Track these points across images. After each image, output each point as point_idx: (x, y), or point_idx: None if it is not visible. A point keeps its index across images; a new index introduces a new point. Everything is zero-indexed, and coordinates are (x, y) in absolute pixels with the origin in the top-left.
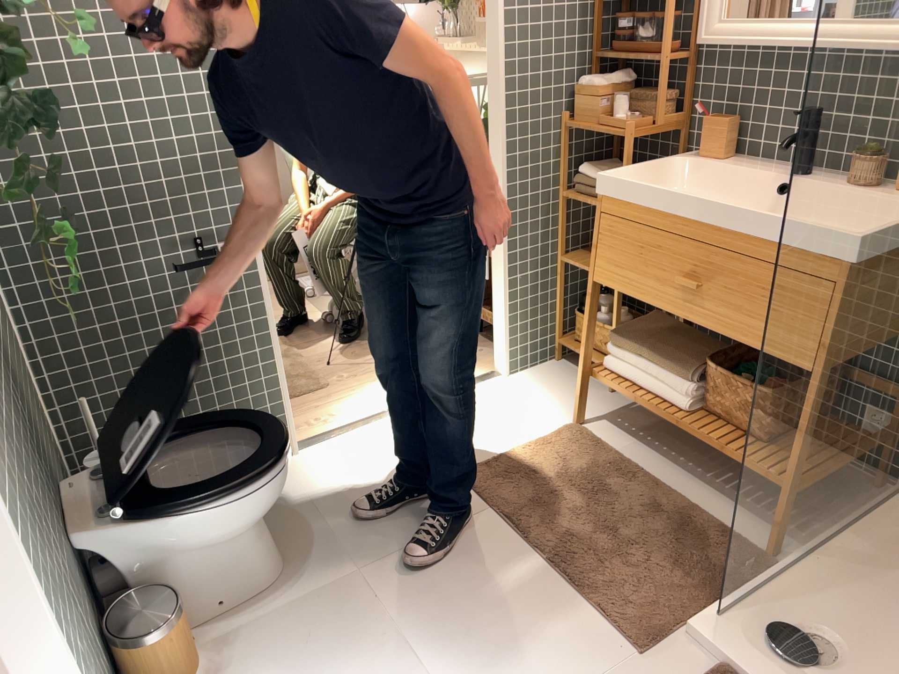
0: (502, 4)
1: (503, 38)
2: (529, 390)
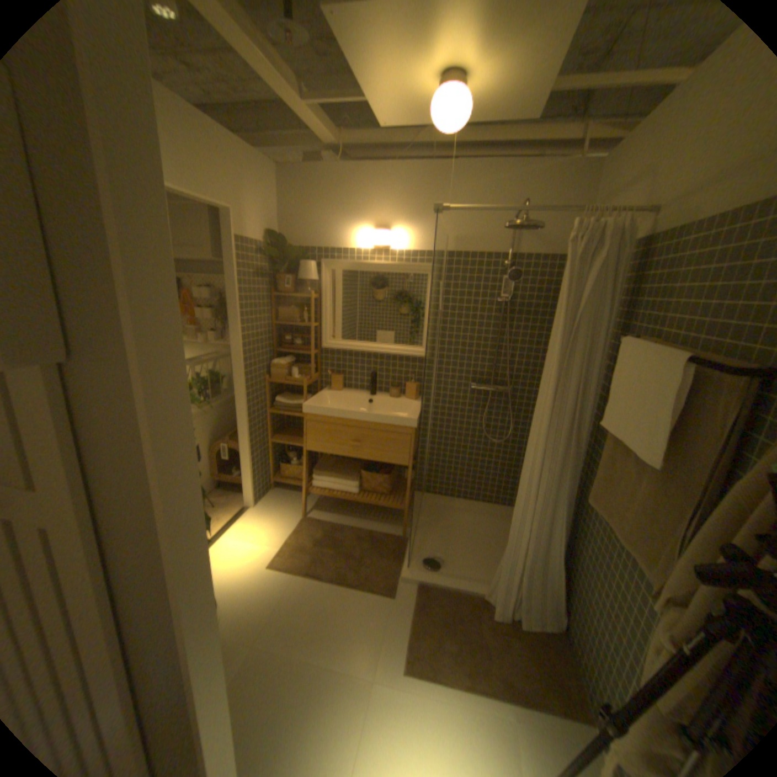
0: (240, 332)
1: (241, 347)
2: (269, 510)
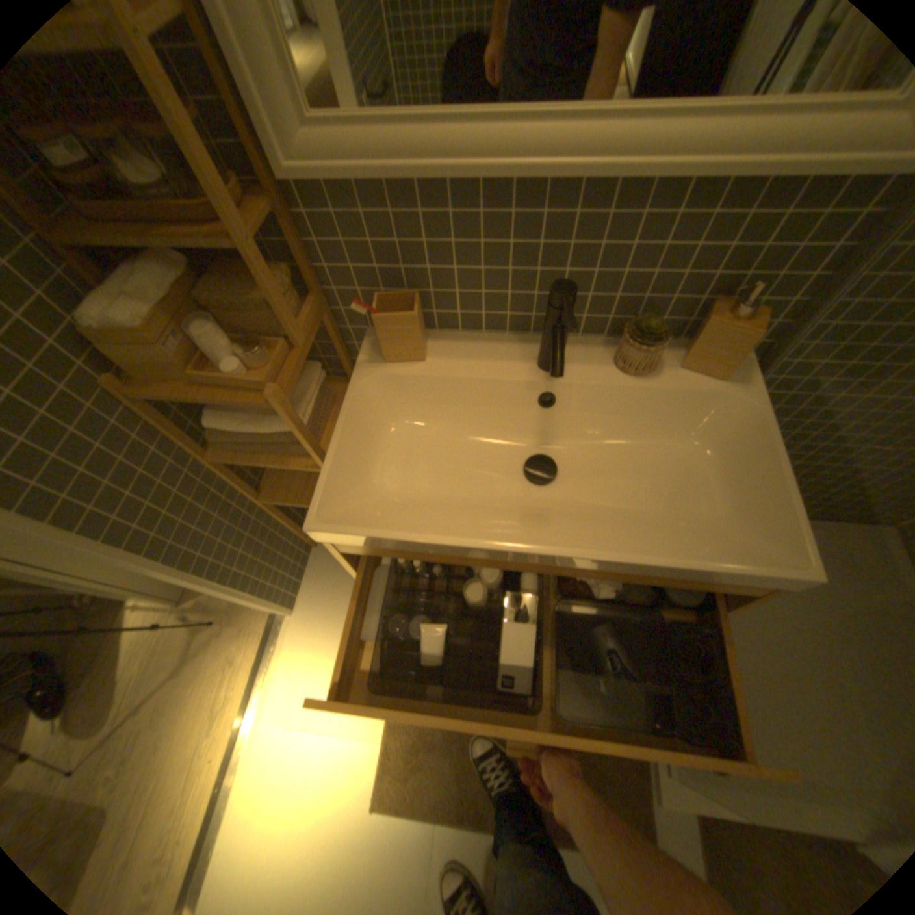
0: None
1: None
2: (327, 614)
